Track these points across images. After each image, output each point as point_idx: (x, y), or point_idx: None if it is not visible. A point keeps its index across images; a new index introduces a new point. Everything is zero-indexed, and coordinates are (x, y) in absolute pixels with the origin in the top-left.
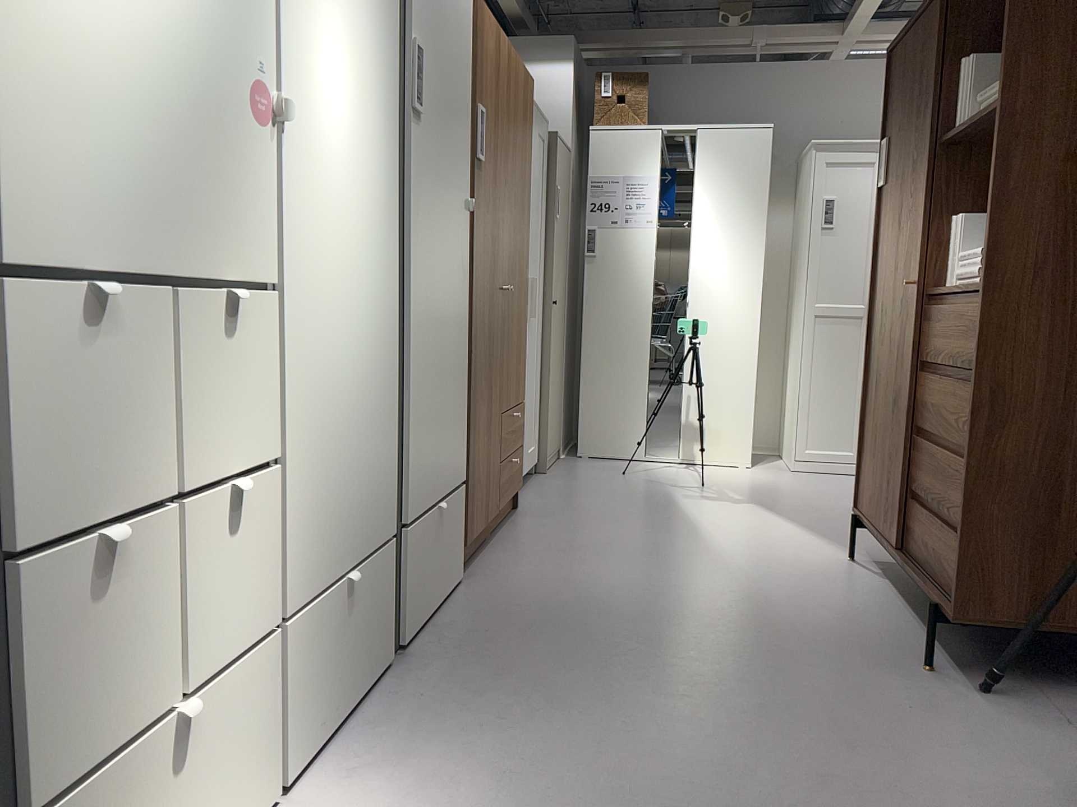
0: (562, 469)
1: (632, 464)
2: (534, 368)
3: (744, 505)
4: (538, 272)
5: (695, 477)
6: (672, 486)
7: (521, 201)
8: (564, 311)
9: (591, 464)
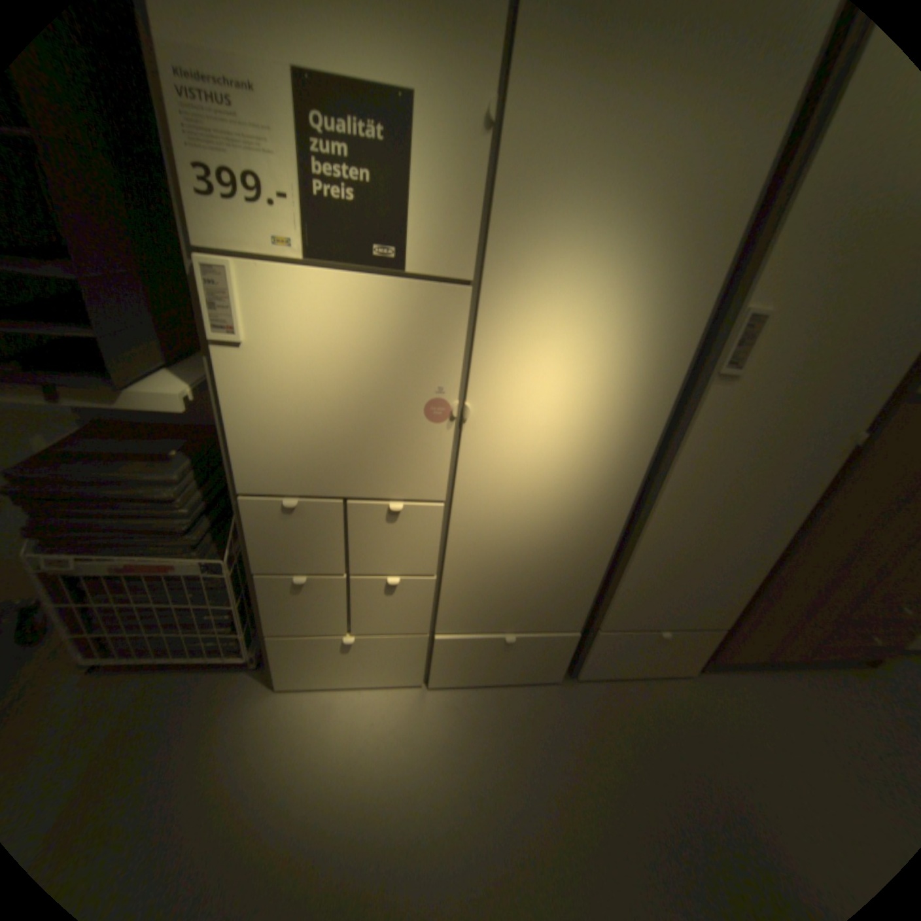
0: None
1: None
2: None
3: None
4: None
5: None
6: None
7: None
8: None
9: None
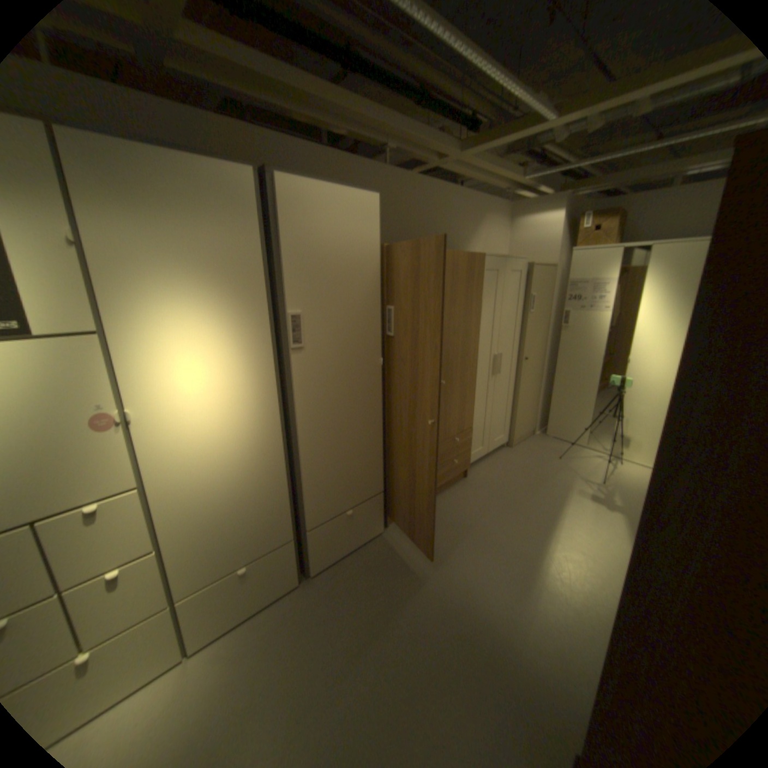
0: (527, 444)
1: (575, 449)
2: (505, 396)
3: (617, 513)
4: (510, 346)
5: (607, 472)
6: (582, 478)
7: (466, 329)
8: (542, 358)
9: (550, 442)
